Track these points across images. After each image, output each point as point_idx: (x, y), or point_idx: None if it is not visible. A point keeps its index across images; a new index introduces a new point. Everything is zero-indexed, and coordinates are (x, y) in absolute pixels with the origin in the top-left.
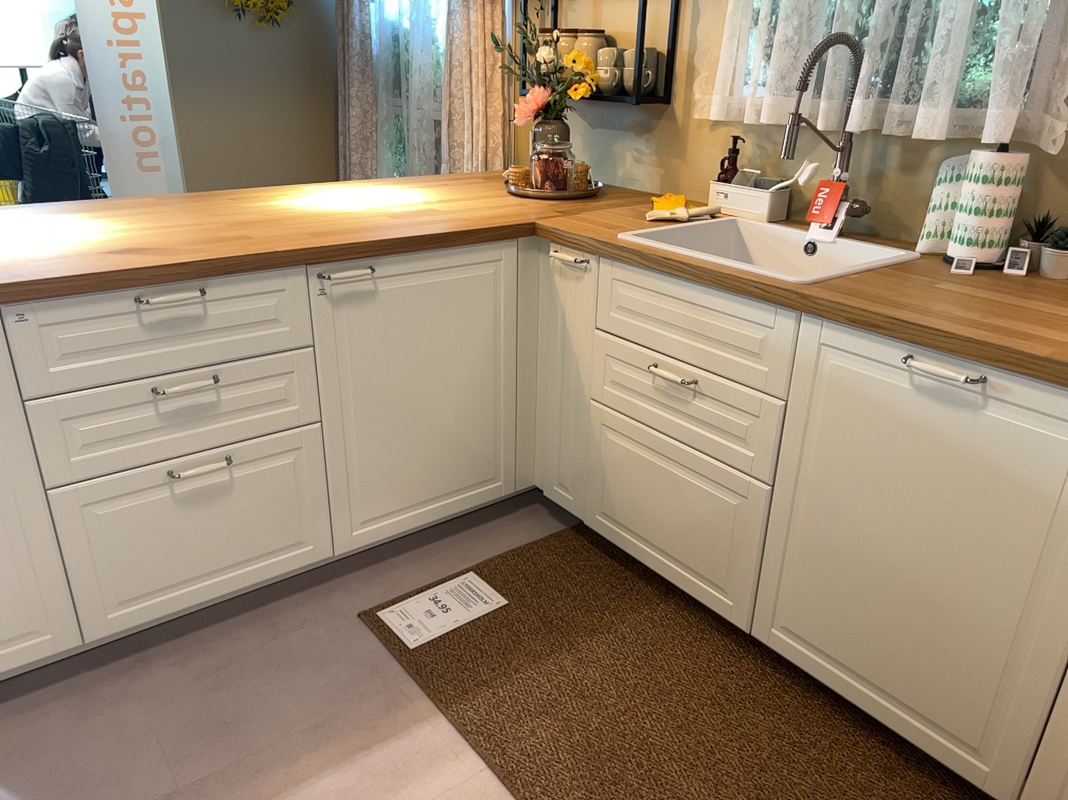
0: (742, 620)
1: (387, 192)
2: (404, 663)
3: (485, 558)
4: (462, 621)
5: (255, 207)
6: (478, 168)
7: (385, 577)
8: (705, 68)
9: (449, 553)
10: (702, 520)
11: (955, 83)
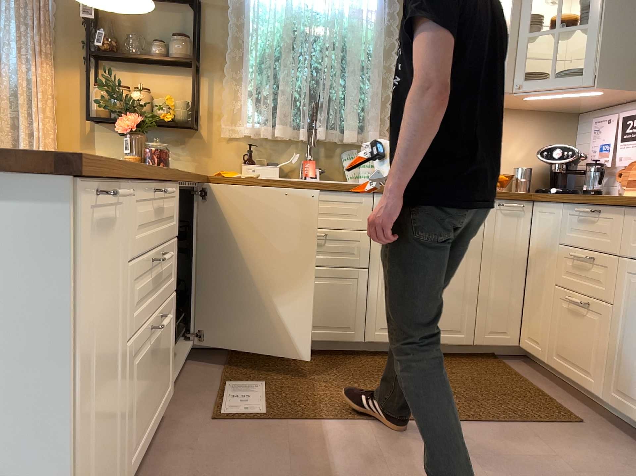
0: (360, 337)
1: None
2: (271, 420)
3: (217, 377)
4: (260, 396)
5: None
6: None
7: (187, 405)
8: (226, 112)
9: (196, 383)
10: (334, 300)
11: (355, 121)
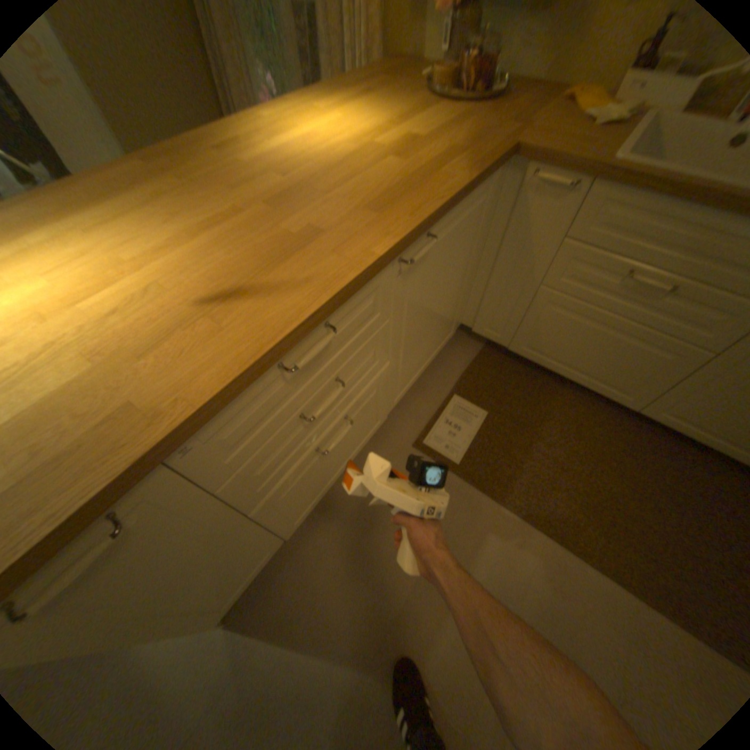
0: (638, 407)
1: (337, 106)
2: (461, 475)
3: (454, 380)
4: (473, 433)
5: (250, 155)
6: (361, 56)
7: (409, 410)
8: None
9: (432, 381)
10: (629, 362)
11: None
